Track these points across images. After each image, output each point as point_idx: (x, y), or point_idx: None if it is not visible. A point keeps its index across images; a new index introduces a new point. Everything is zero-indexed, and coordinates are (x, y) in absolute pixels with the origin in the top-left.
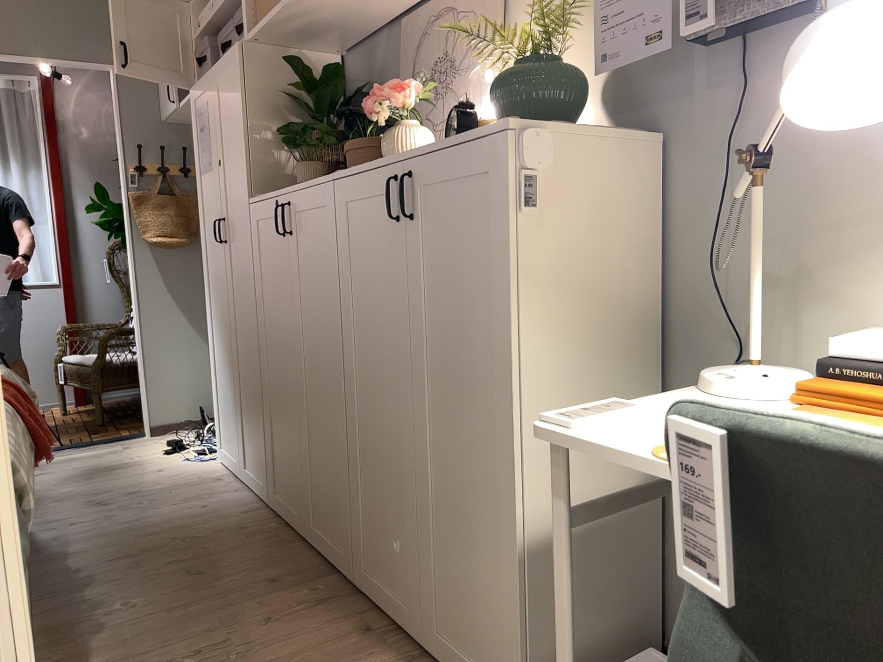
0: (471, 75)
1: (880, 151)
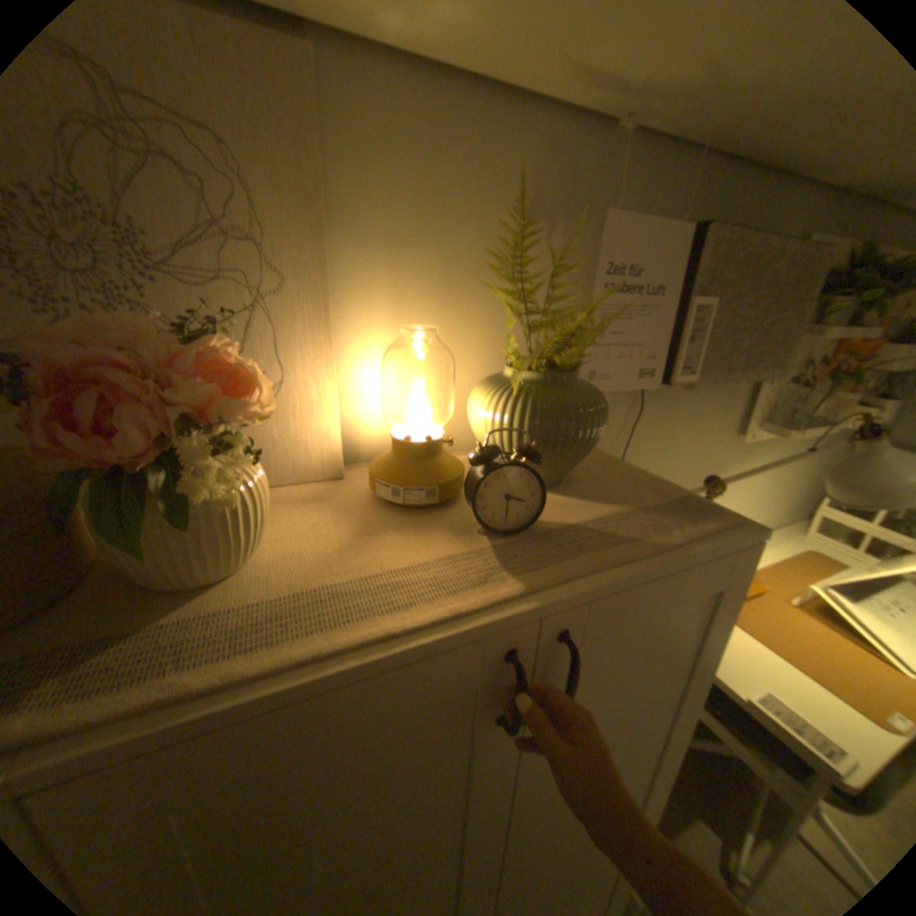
0: (289, 306)
1: (683, 453)
